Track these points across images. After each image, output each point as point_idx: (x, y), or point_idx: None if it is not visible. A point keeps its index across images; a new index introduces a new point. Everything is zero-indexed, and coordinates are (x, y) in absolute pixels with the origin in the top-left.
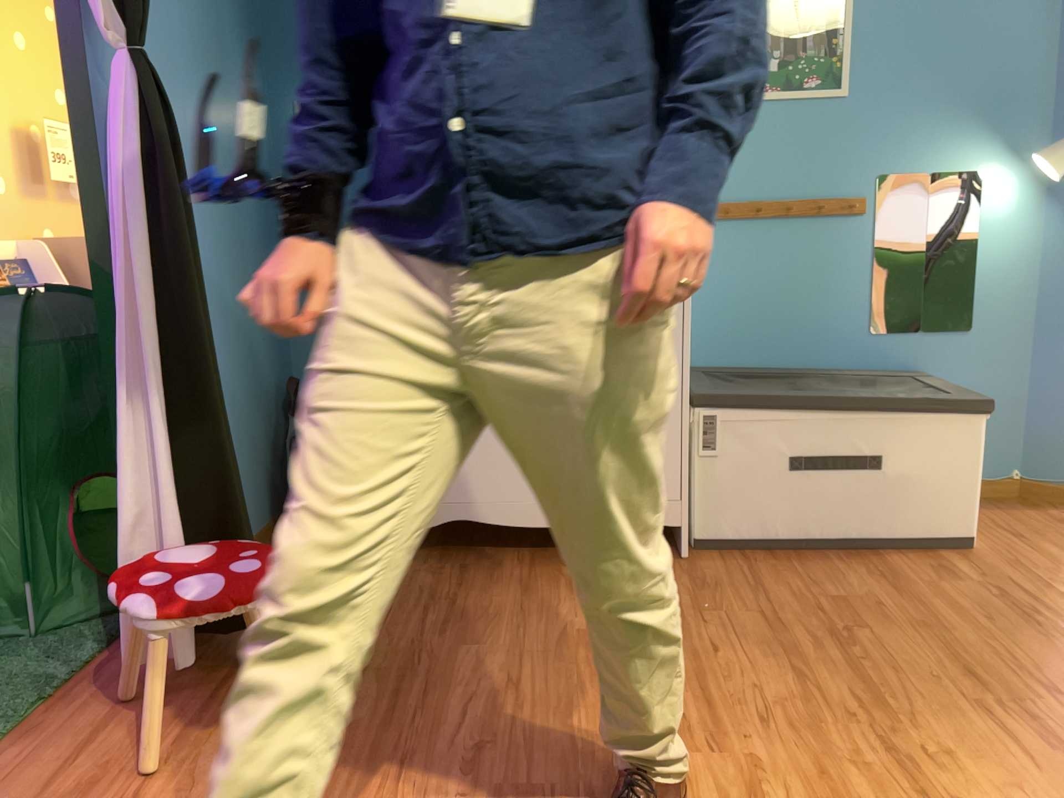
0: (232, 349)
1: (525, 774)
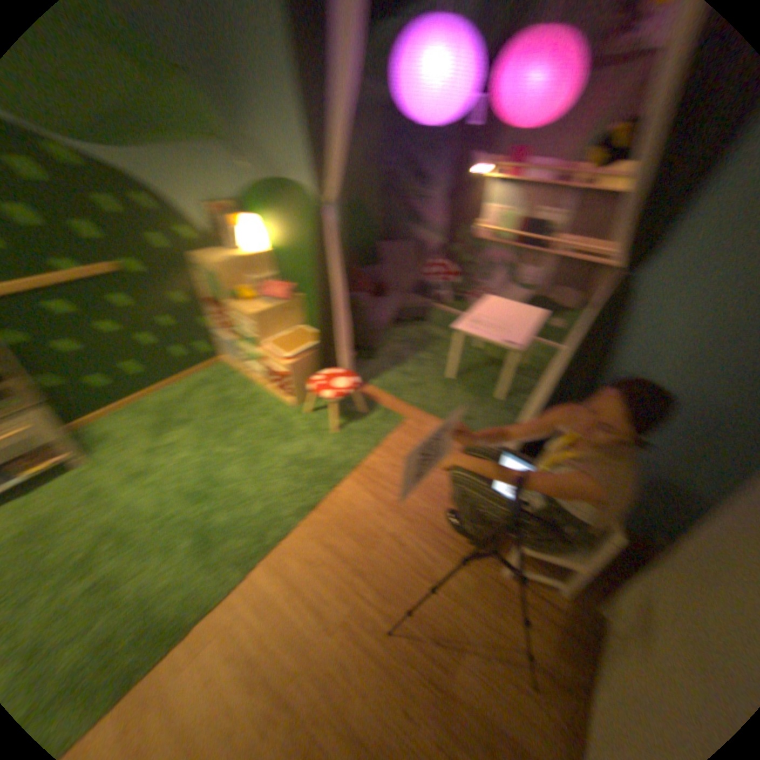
0: (693, 461)
1: (377, 554)
